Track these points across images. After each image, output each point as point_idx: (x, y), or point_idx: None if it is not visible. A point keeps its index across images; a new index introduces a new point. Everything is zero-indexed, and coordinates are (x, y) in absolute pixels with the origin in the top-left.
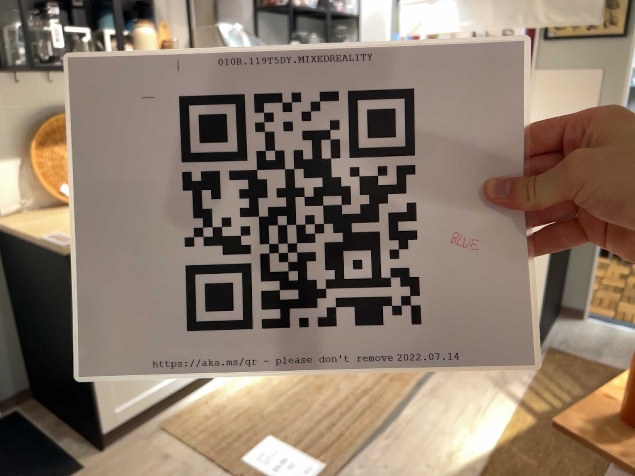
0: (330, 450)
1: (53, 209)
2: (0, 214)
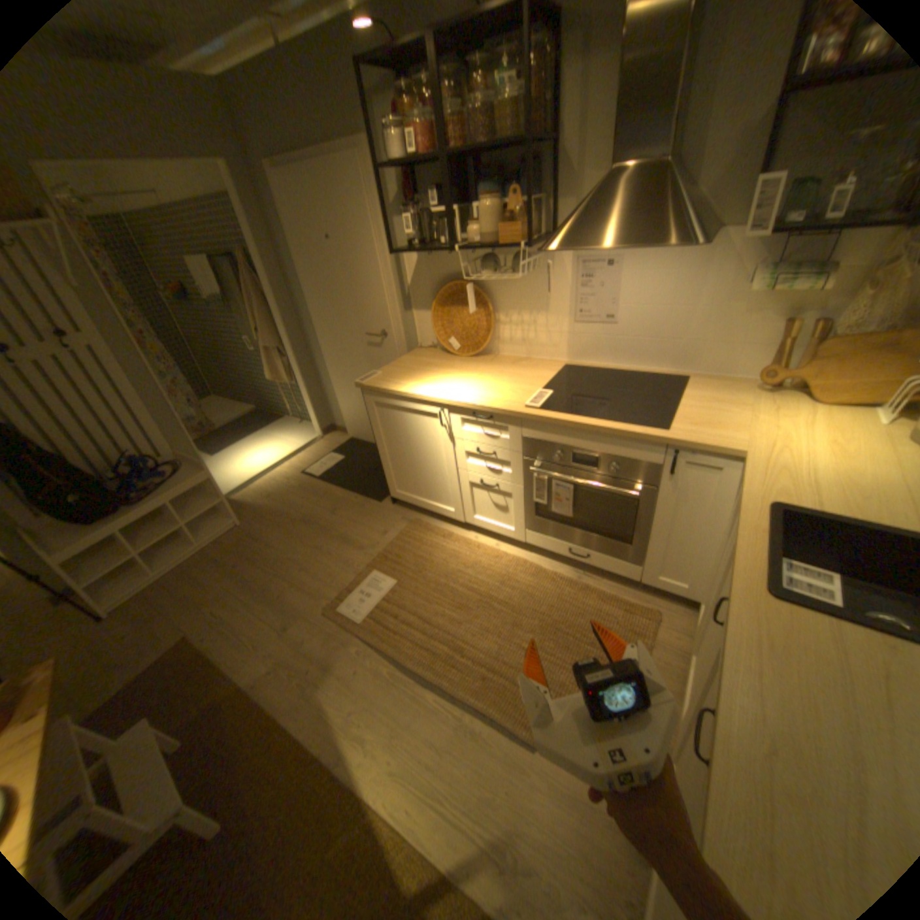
0: (379, 625)
1: (446, 353)
2: (422, 346)
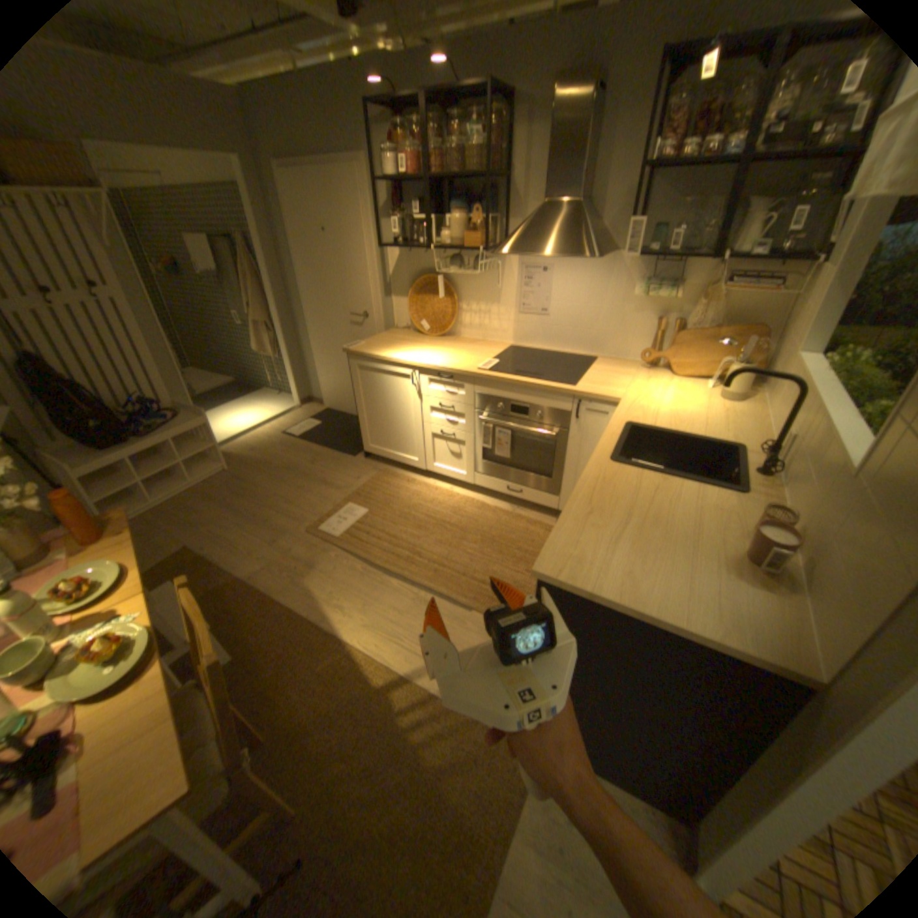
0: (354, 538)
1: (418, 333)
2: (398, 326)
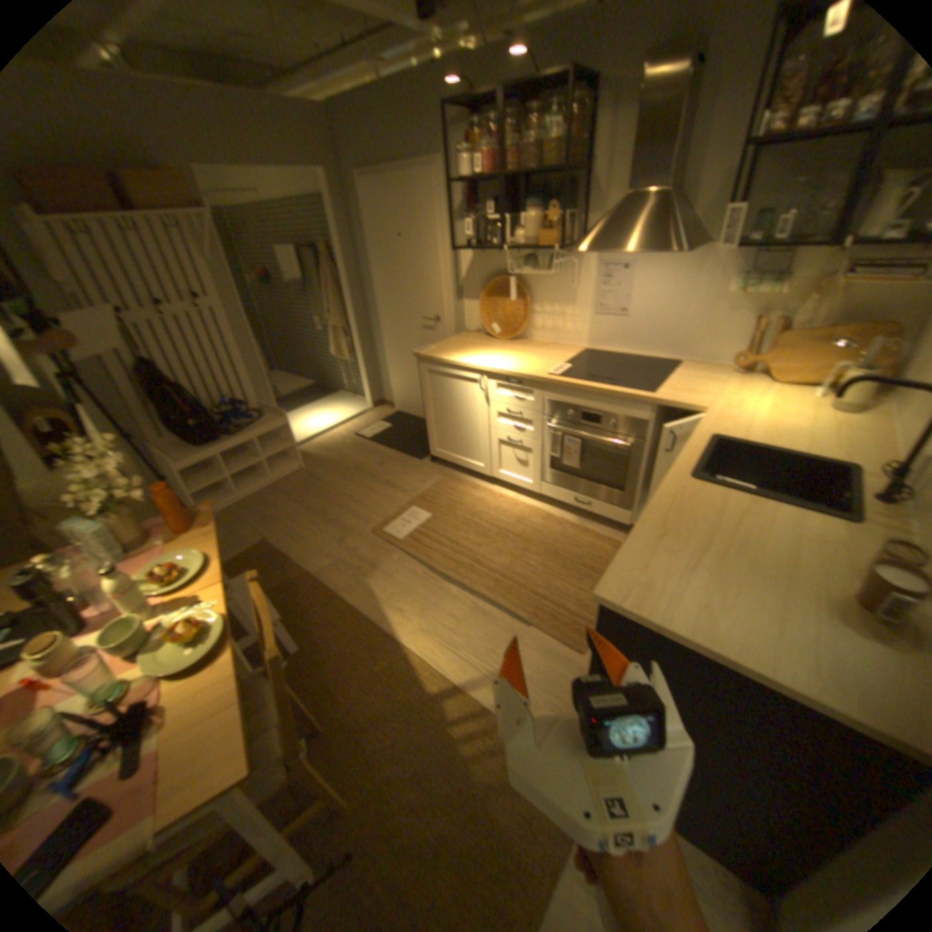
0: (415, 541)
1: (487, 336)
2: (467, 330)
